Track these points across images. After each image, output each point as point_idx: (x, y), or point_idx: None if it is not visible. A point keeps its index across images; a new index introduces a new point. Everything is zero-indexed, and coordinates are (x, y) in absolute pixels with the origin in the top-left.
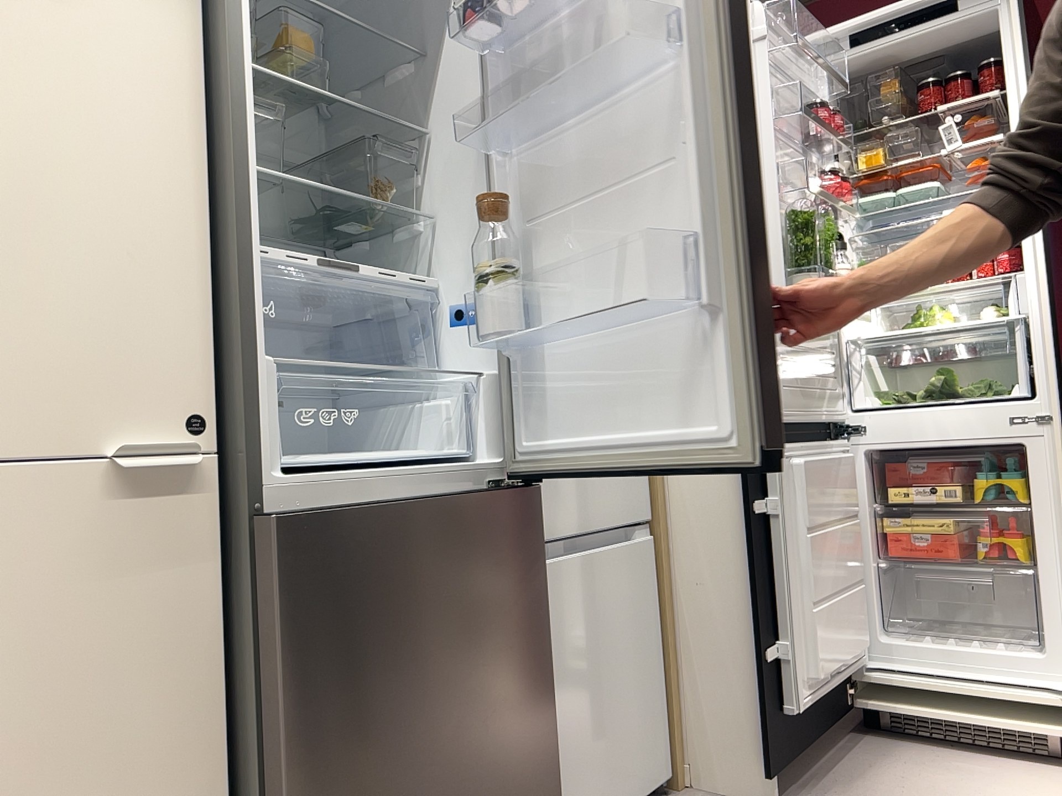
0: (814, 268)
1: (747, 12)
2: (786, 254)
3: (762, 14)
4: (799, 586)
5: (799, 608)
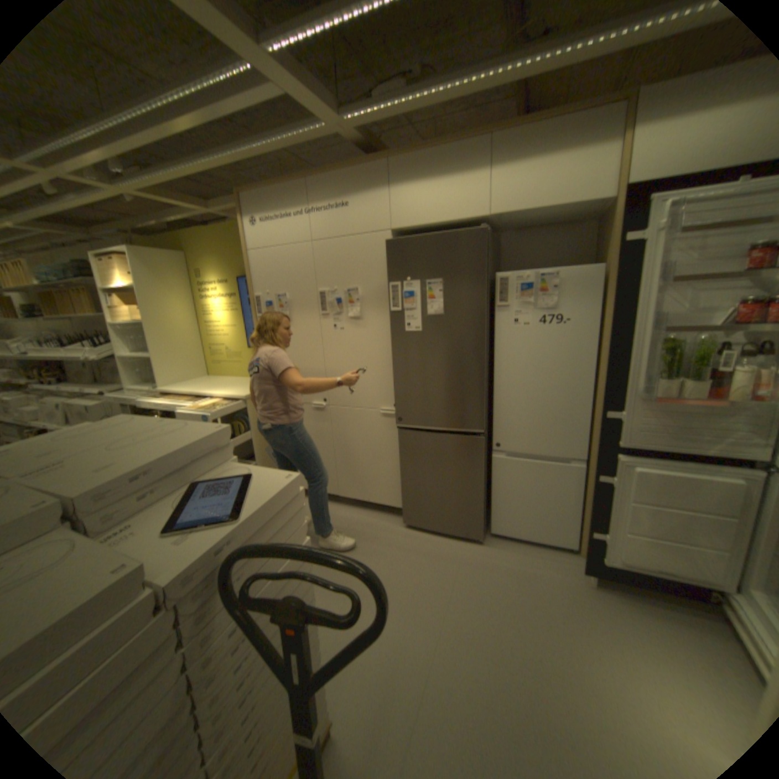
0: (692, 371)
1: (658, 212)
2: (676, 359)
3: (669, 210)
4: (625, 523)
5: (623, 531)
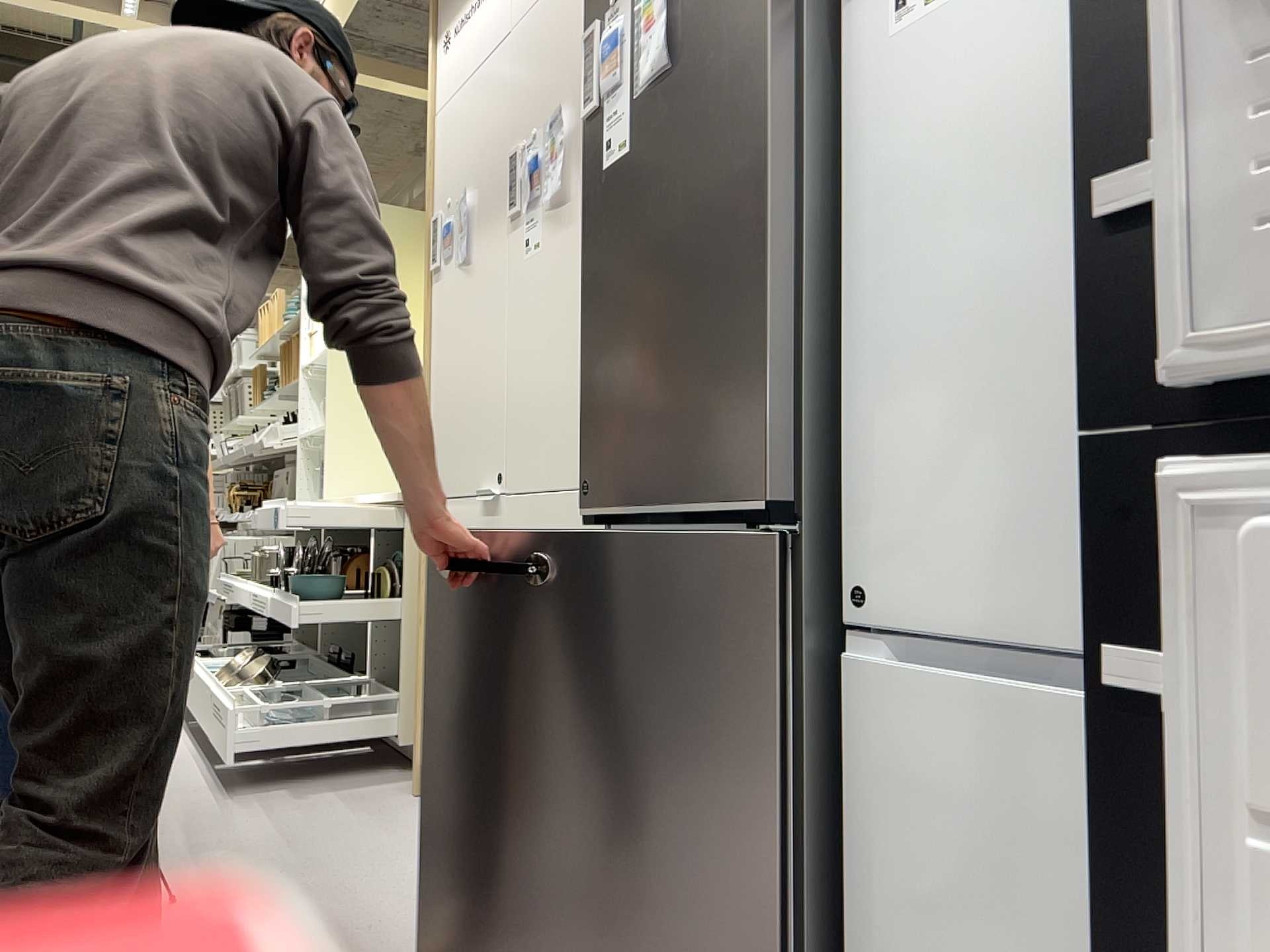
0: None
1: None
2: None
3: None
4: None
5: None
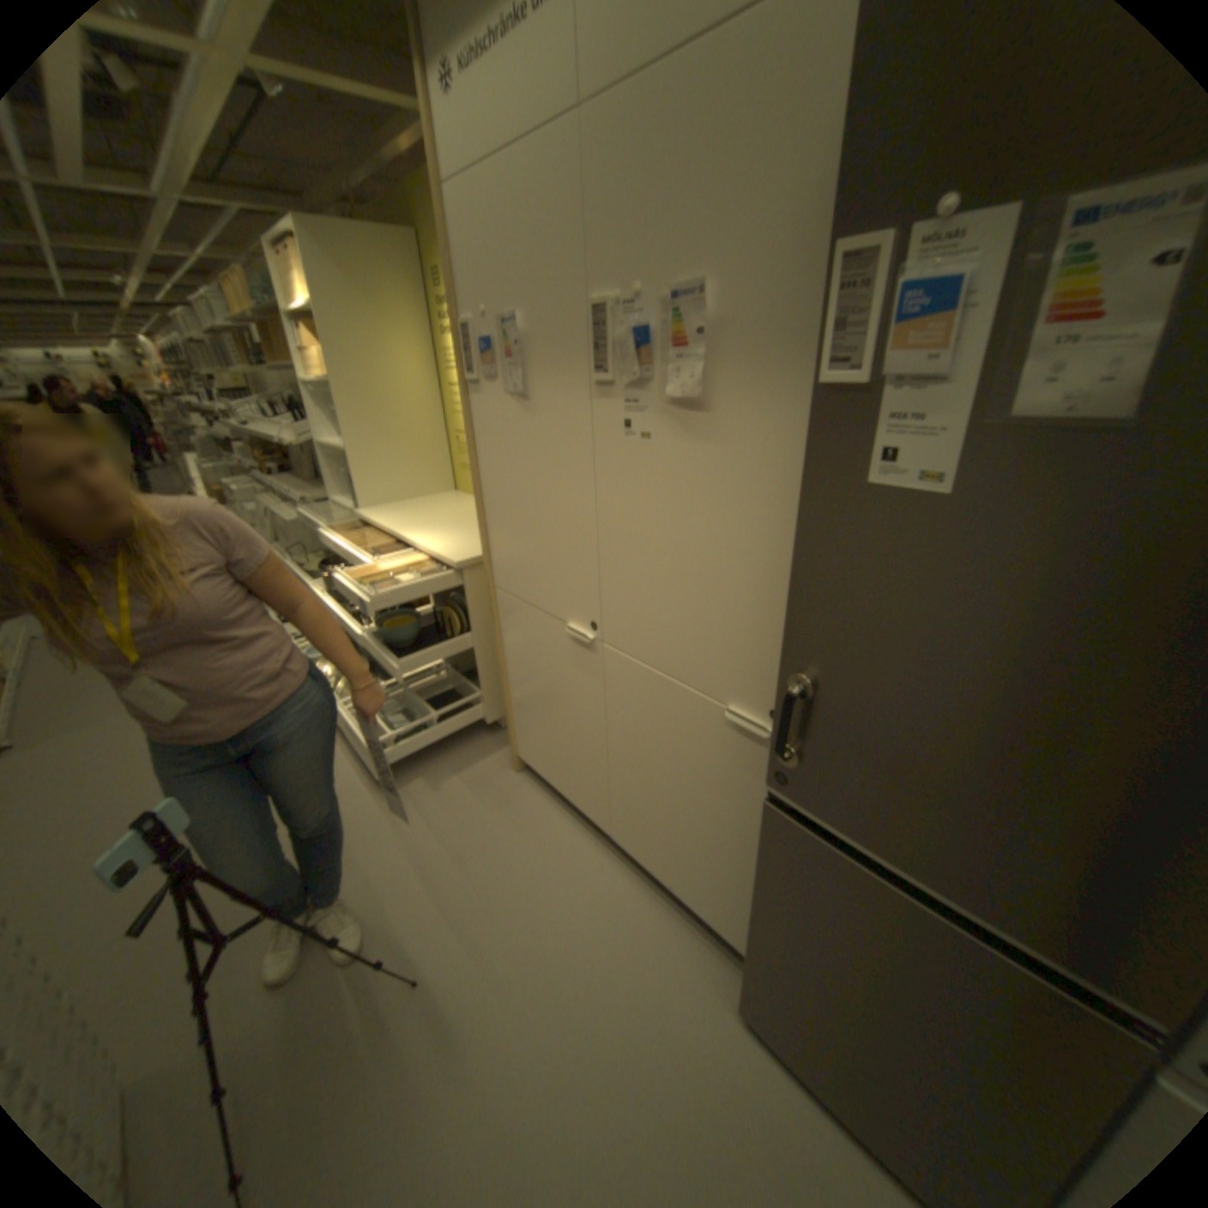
0: None
1: None
2: None
3: None
4: None
5: None
